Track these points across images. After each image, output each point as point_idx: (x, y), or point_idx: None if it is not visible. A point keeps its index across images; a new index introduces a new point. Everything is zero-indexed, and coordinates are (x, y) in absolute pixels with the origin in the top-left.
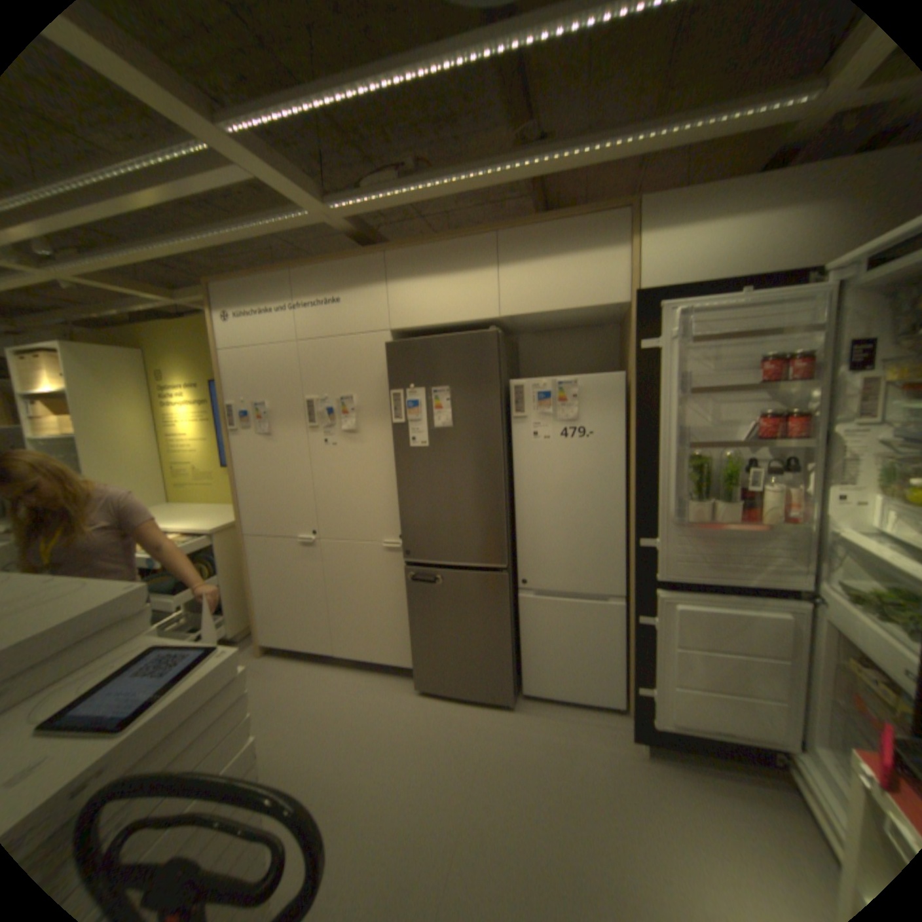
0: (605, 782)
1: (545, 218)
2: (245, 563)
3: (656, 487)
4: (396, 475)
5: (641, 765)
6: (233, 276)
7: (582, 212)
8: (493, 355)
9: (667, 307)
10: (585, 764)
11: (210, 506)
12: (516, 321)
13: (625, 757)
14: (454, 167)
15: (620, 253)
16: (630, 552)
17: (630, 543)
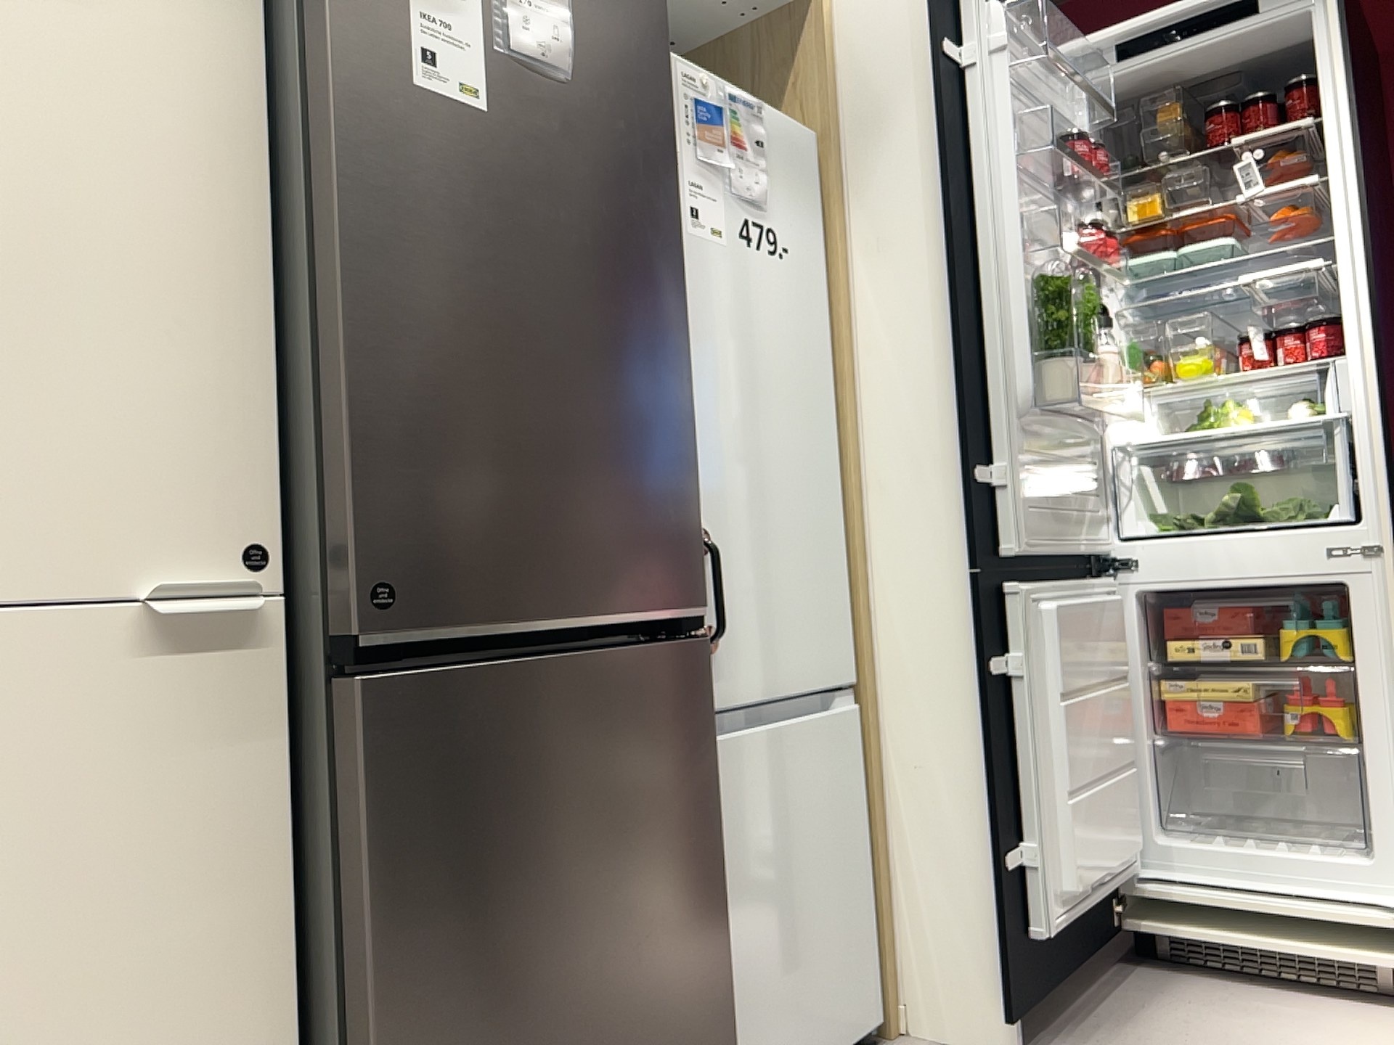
0: None
1: None
2: None
3: (982, 347)
4: (241, 224)
5: None
6: None
7: None
8: None
9: None
10: None
11: None
12: None
13: None
14: None
15: None
16: (848, 568)
17: (846, 543)
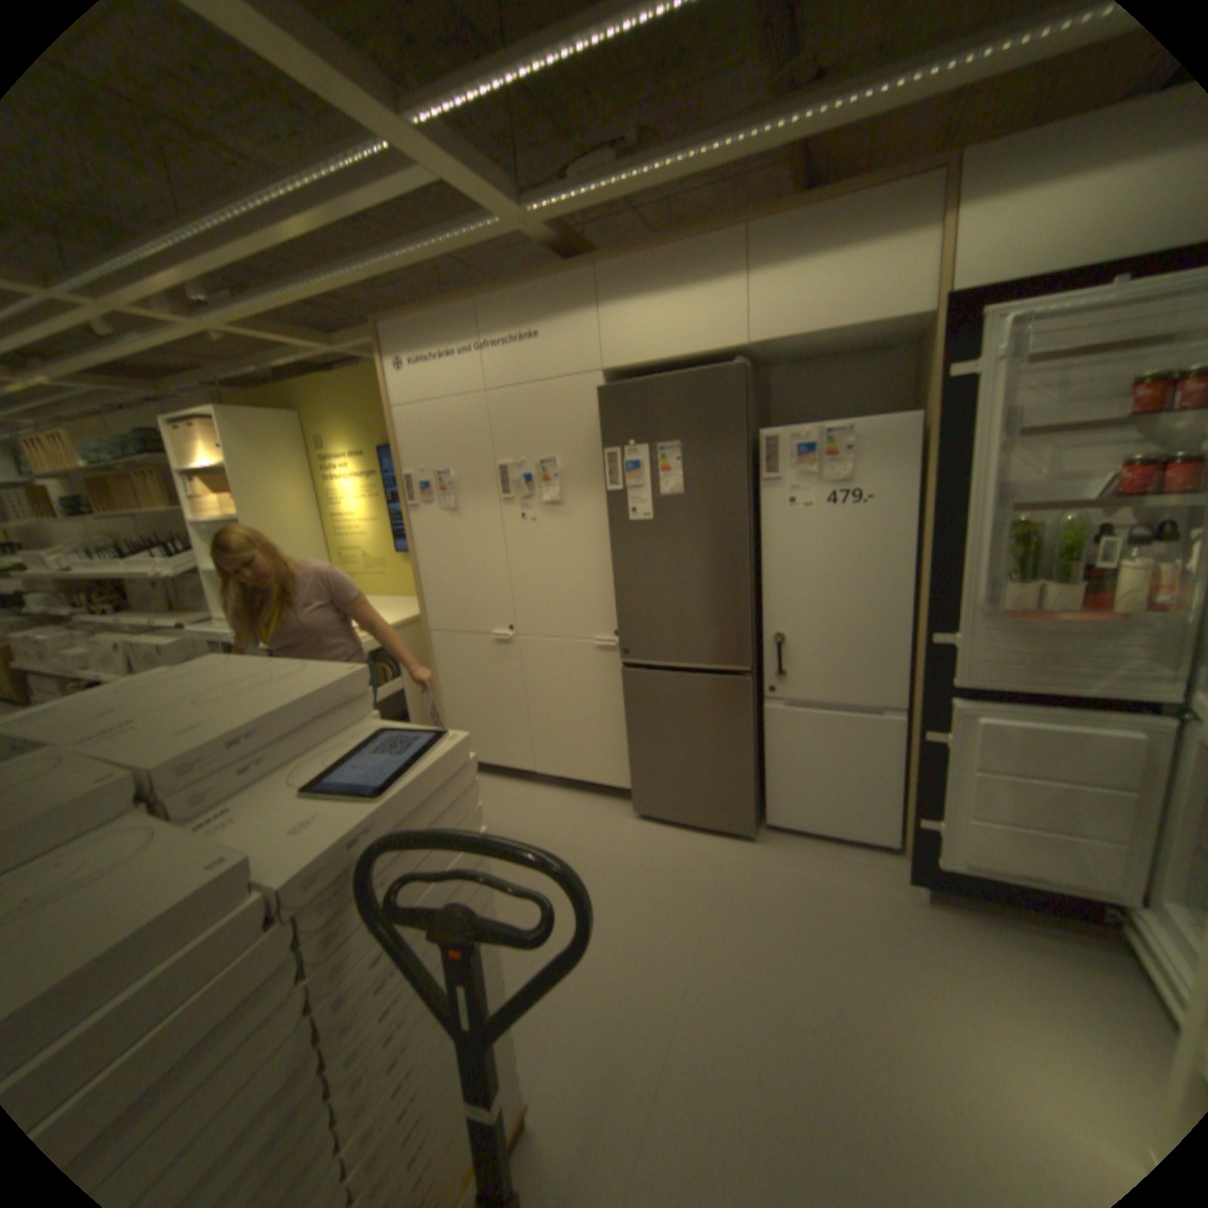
0: (872, 925)
1: (817, 197)
2: (433, 662)
3: (960, 565)
4: (611, 556)
5: (919, 910)
6: (406, 311)
7: (871, 183)
8: (740, 396)
9: (993, 314)
10: (846, 904)
11: (386, 598)
12: (770, 348)
13: (898, 900)
14: (692, 135)
15: (925, 239)
16: (917, 654)
17: (918, 641)
